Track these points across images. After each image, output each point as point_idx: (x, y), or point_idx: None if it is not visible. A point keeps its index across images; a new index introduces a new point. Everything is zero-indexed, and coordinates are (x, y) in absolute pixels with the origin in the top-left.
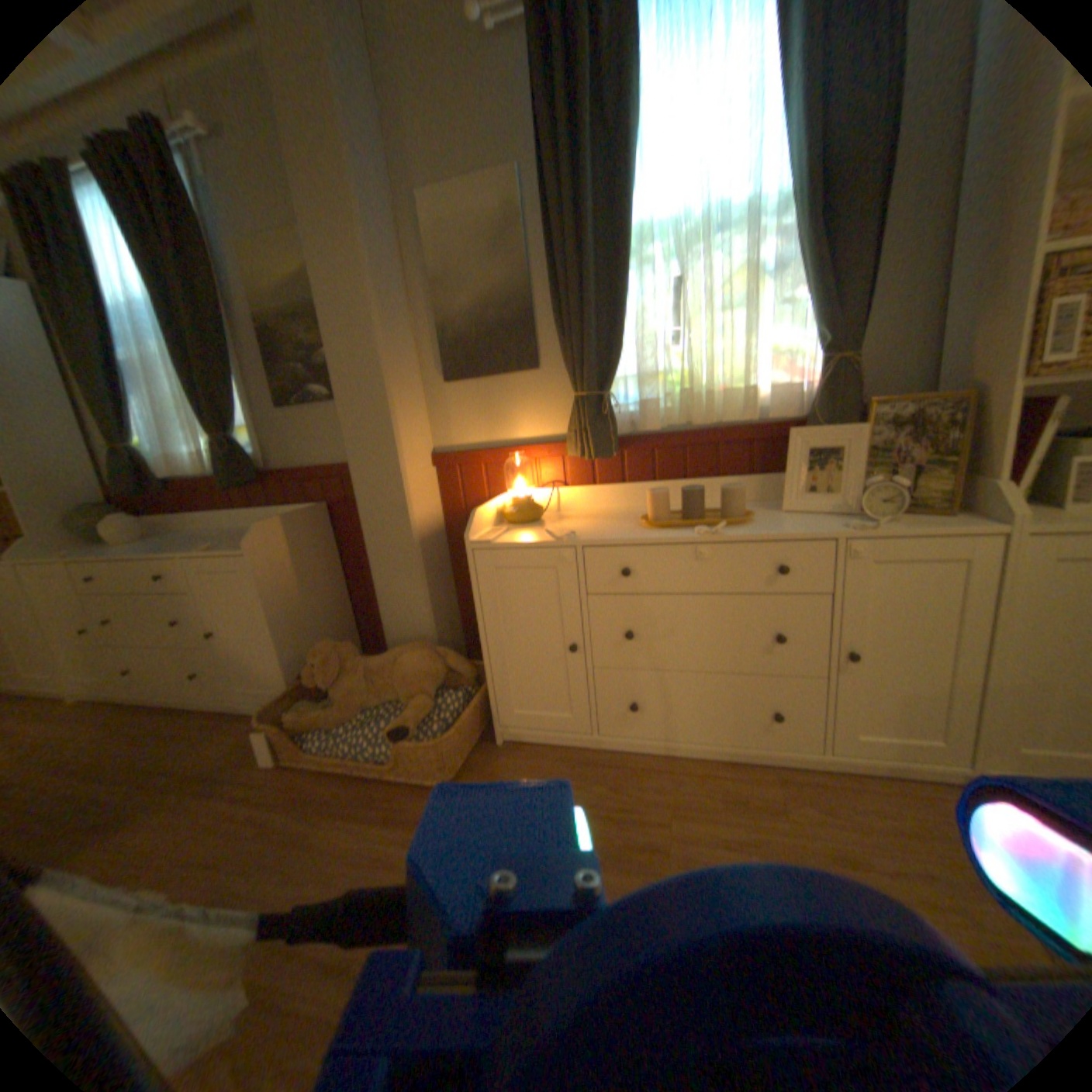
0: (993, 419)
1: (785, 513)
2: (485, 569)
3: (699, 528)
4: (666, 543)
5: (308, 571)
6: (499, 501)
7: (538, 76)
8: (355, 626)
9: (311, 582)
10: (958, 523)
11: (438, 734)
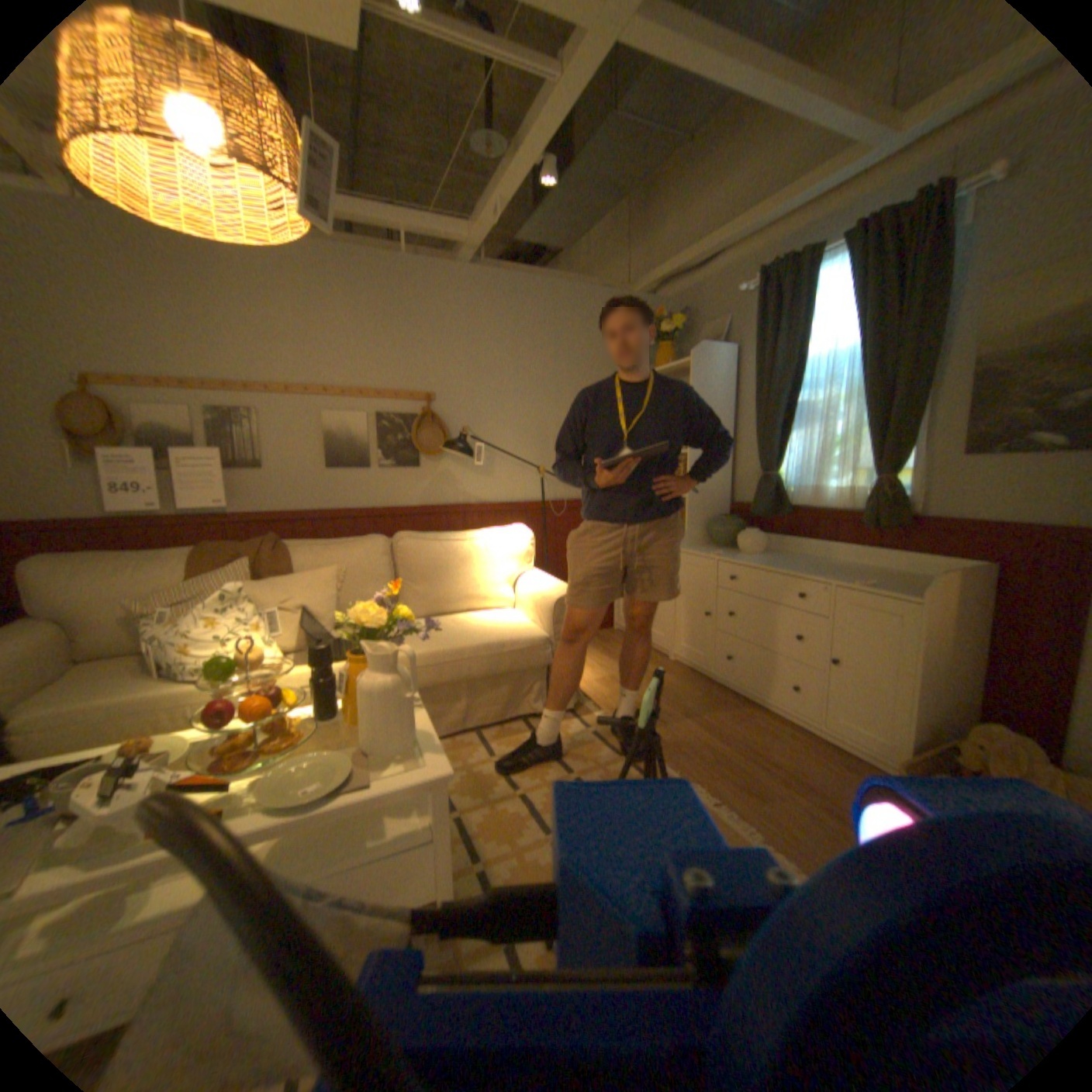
0: None
1: None
2: None
3: None
4: None
5: (963, 635)
6: None
7: None
8: (980, 710)
9: (962, 647)
10: None
11: None
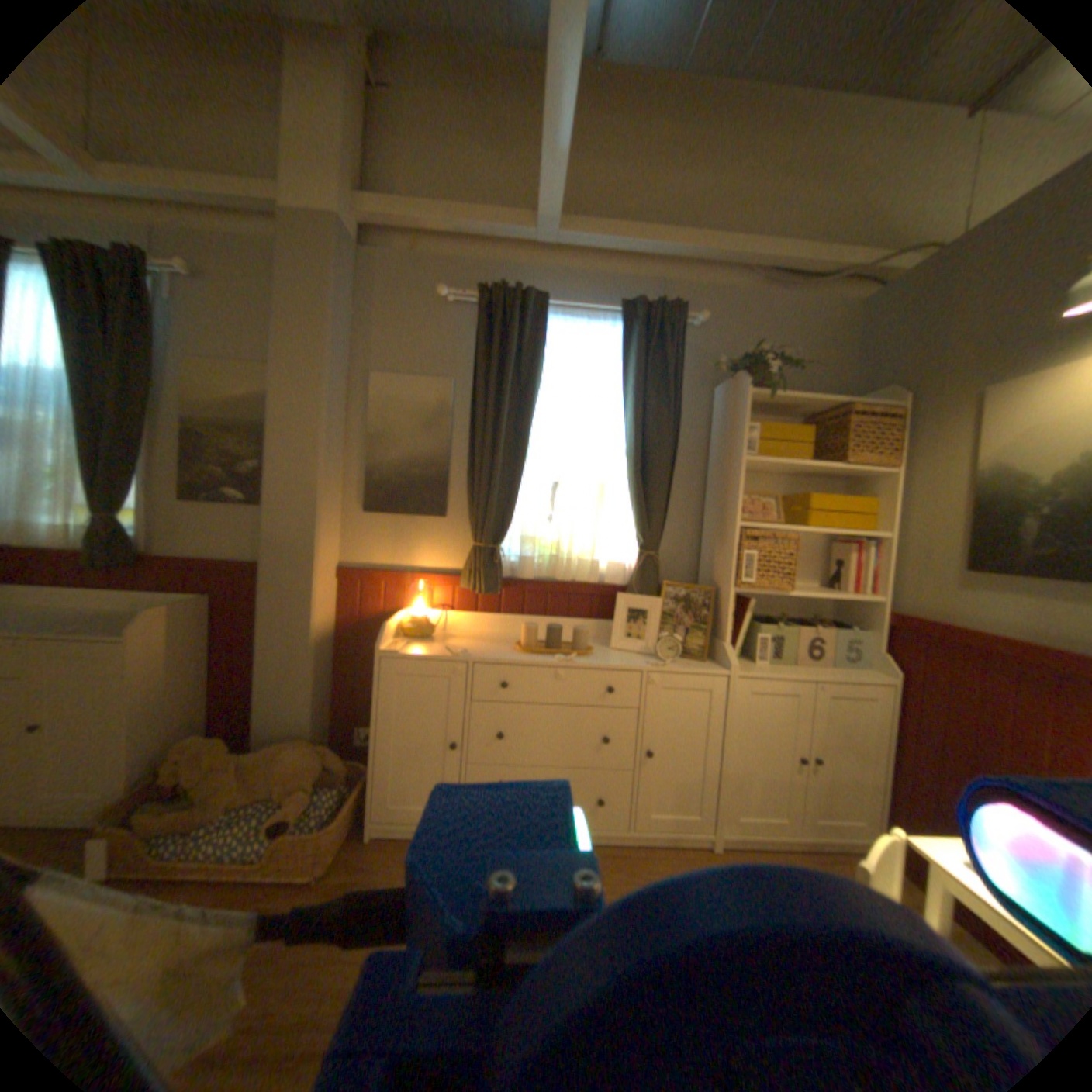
0: (722, 606)
1: (611, 650)
2: (382, 675)
3: (557, 656)
4: (535, 665)
5: (177, 664)
6: (398, 617)
7: (480, 342)
8: (205, 726)
9: (177, 676)
10: (706, 667)
11: (314, 831)
